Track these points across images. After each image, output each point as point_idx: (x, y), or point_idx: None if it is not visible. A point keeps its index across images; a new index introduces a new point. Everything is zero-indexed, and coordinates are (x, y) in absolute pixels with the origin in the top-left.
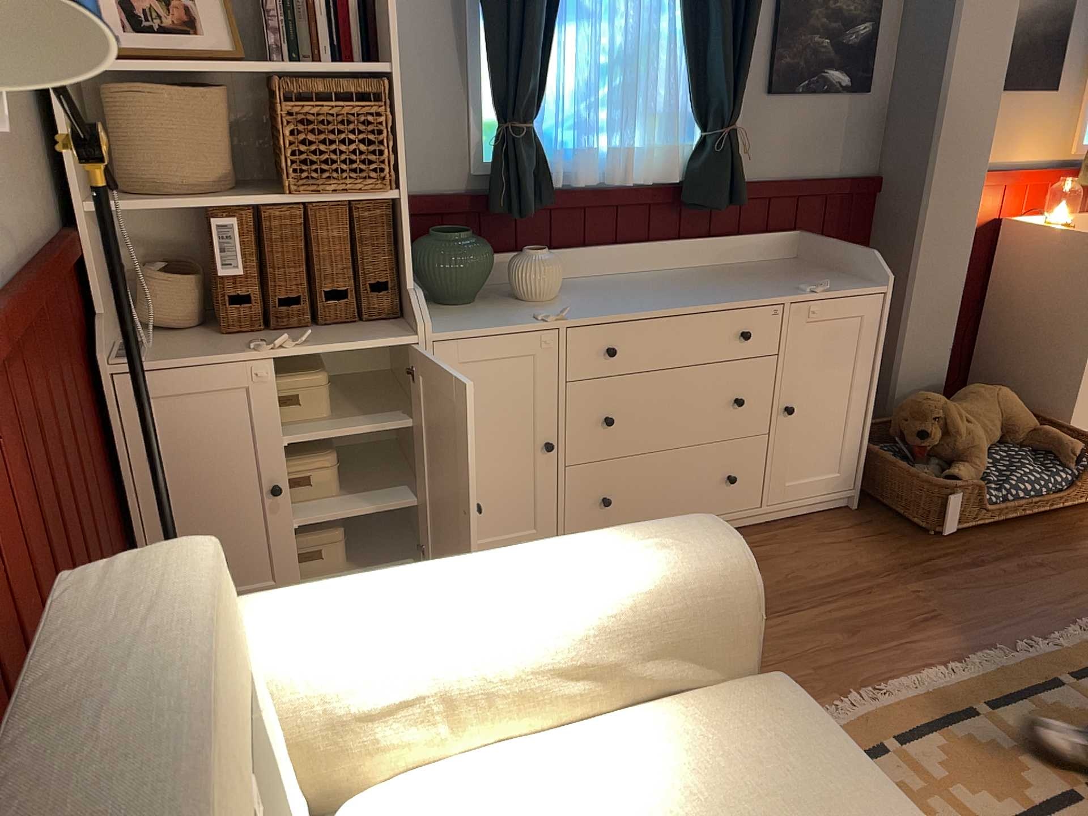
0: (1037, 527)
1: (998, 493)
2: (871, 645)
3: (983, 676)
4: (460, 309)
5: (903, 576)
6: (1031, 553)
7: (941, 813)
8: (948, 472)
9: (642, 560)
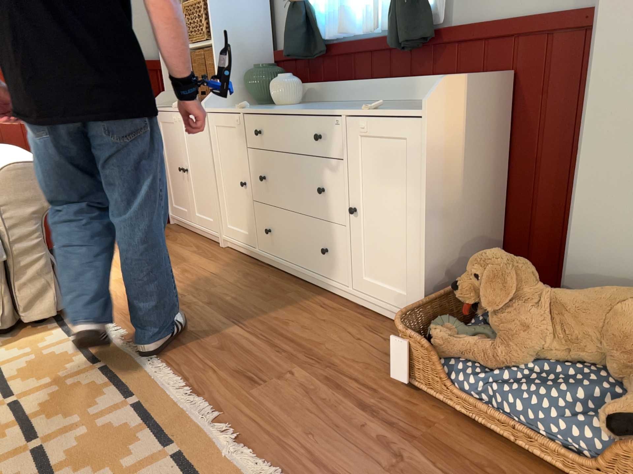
0: (507, 462)
1: (482, 386)
2: (209, 357)
3: (173, 403)
4: (251, 106)
5: (314, 366)
6: (425, 451)
7: (40, 383)
8: (438, 327)
9: (6, 160)
